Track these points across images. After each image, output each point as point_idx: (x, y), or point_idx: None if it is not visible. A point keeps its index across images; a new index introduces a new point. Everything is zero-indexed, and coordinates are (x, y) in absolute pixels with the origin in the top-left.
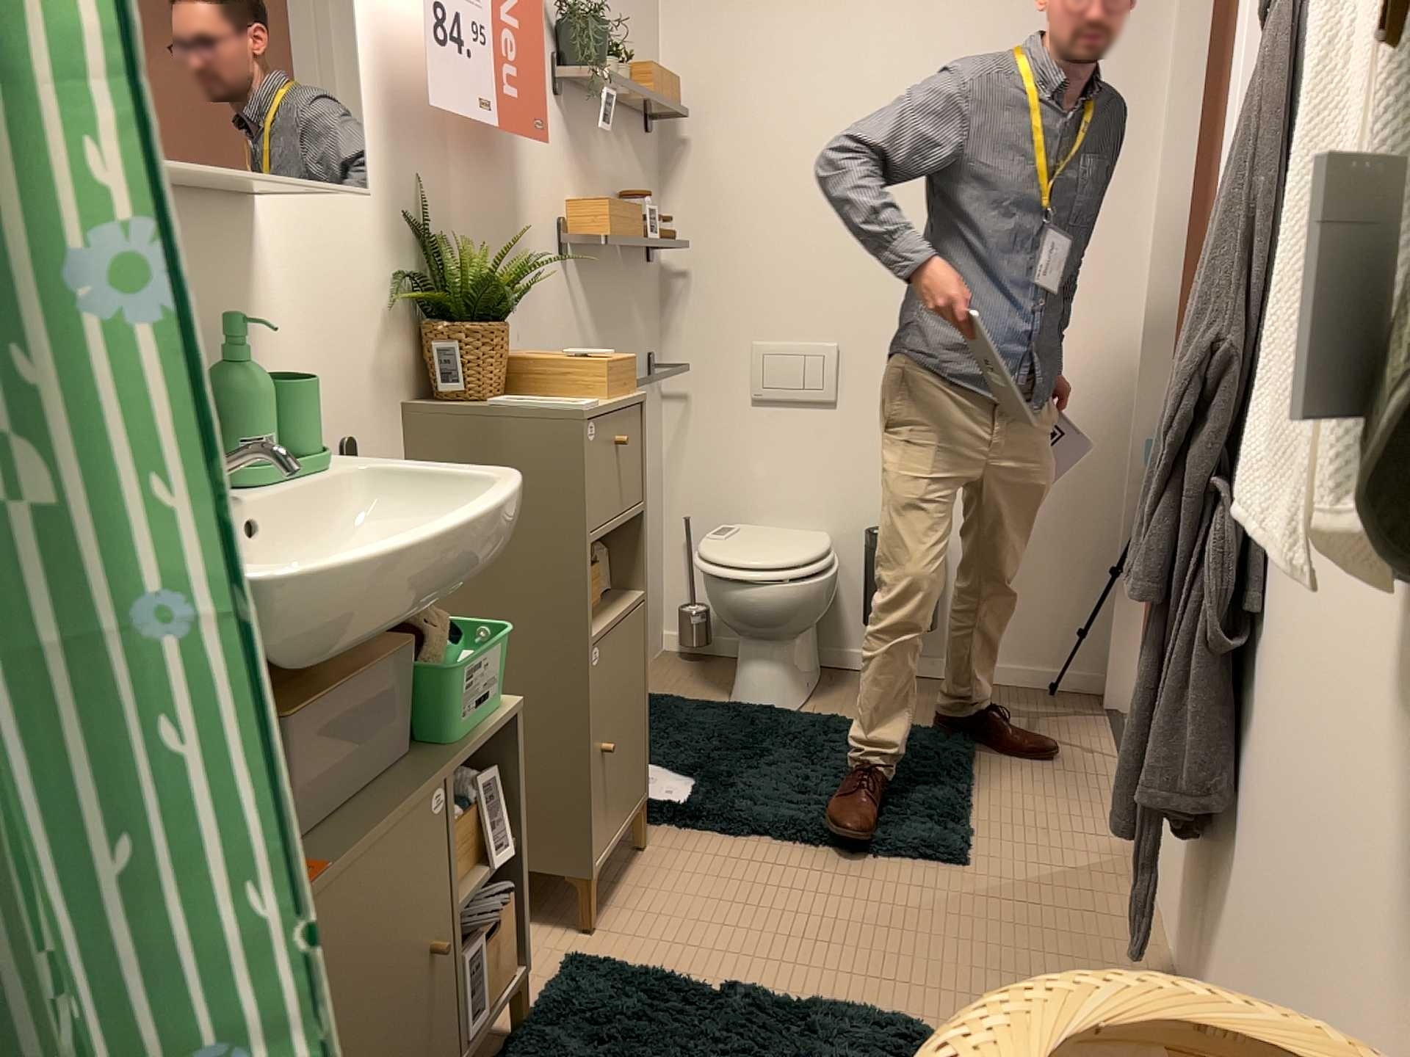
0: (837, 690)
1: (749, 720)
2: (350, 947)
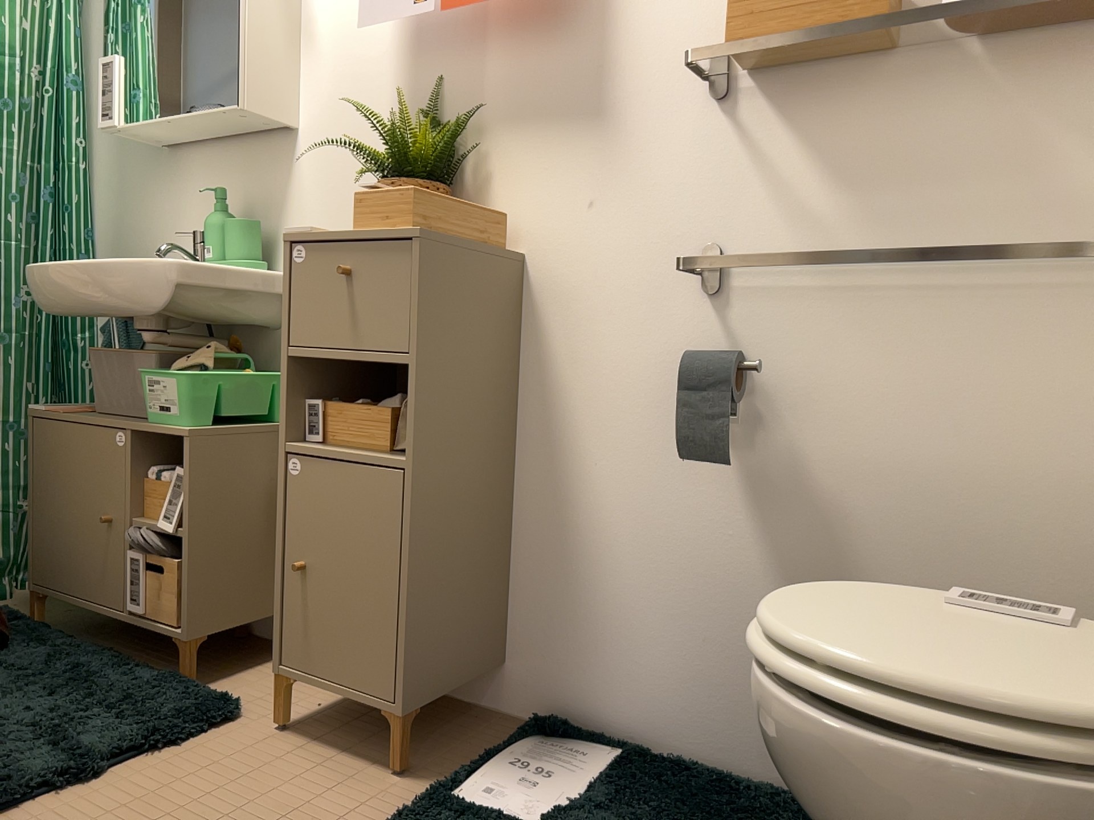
0: None
1: None
2: (63, 462)
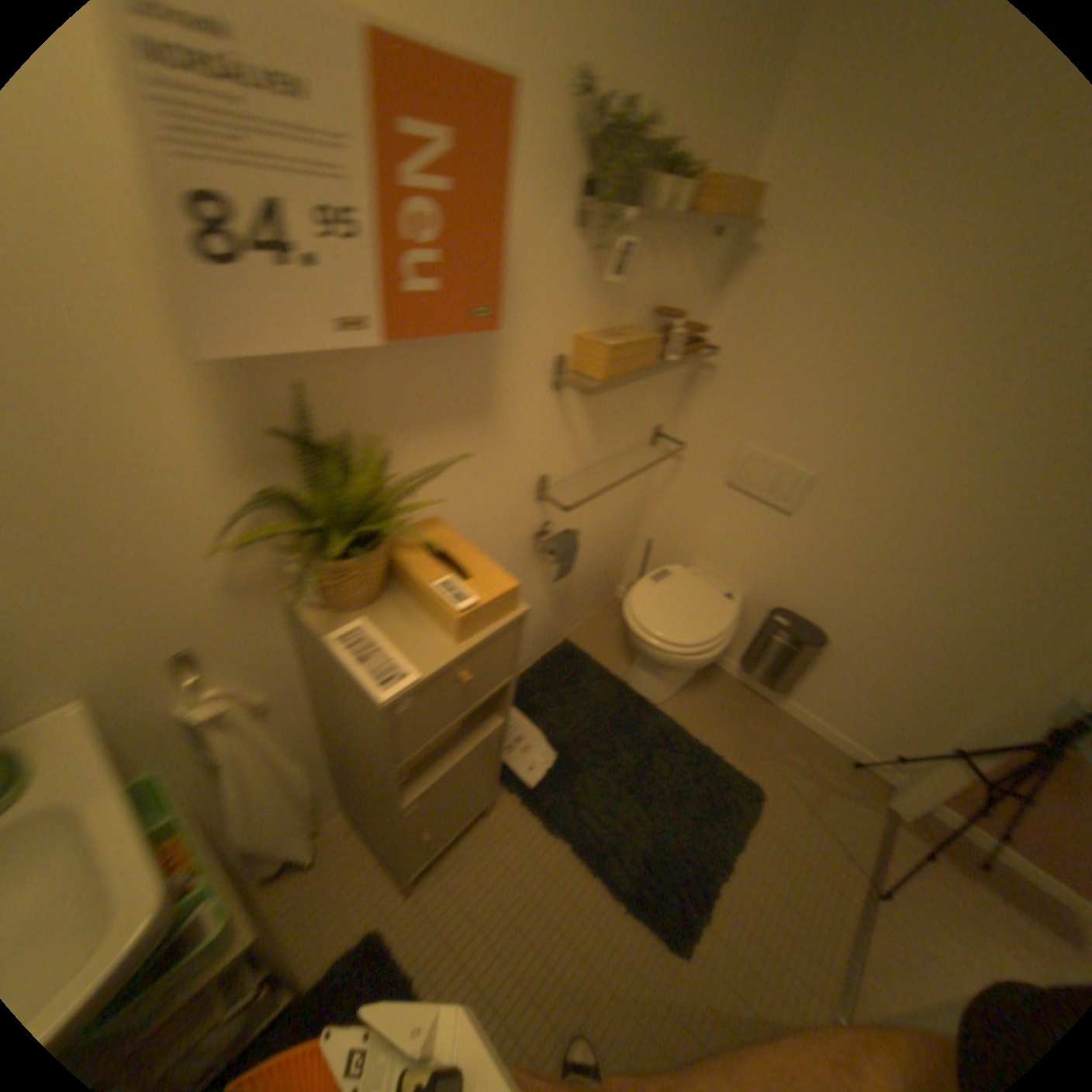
0: (701, 688)
1: (622, 705)
2: None
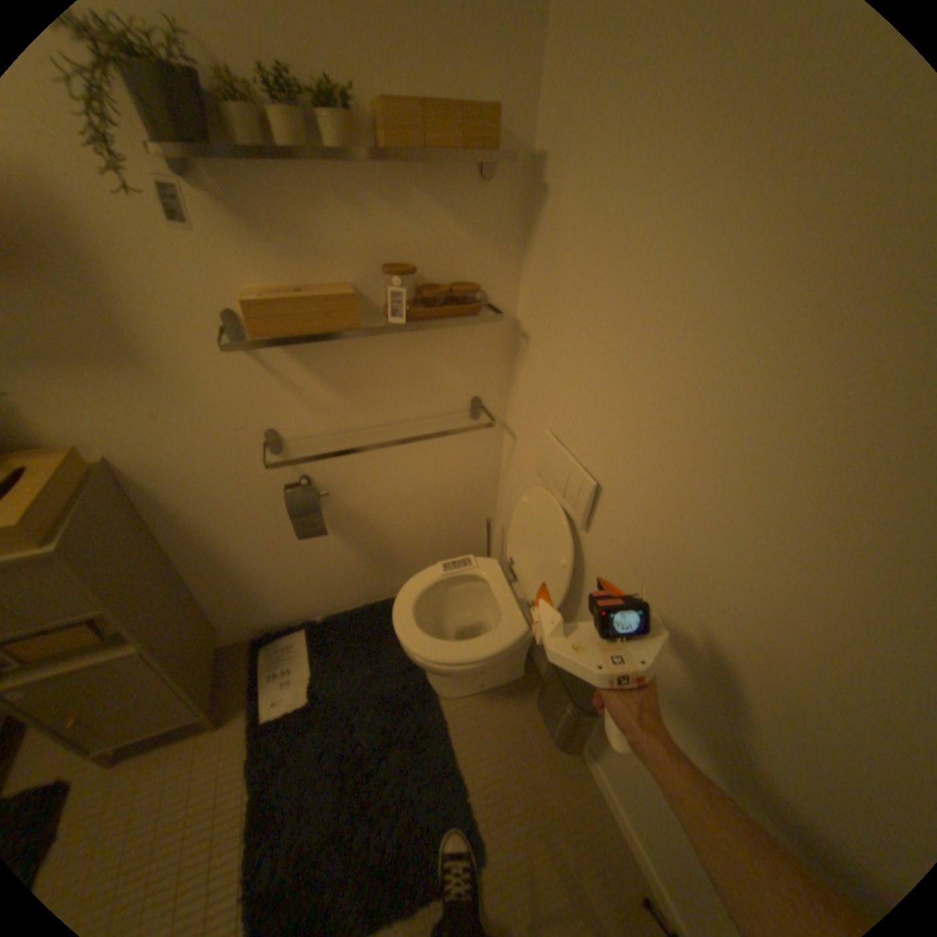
0: (507, 700)
1: (402, 681)
2: None
